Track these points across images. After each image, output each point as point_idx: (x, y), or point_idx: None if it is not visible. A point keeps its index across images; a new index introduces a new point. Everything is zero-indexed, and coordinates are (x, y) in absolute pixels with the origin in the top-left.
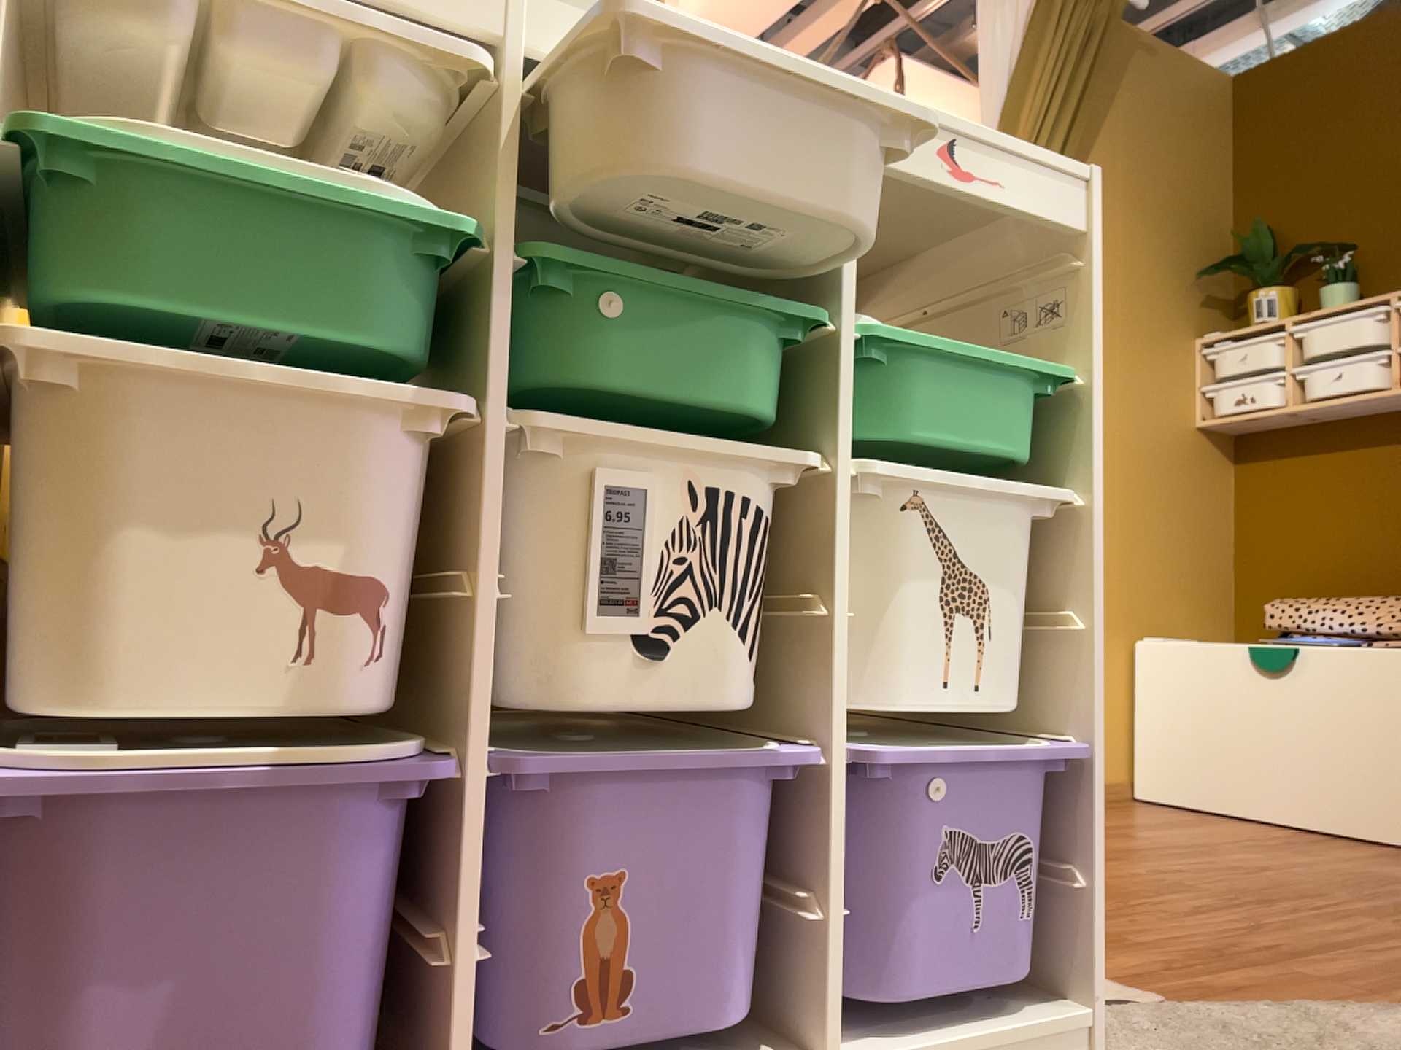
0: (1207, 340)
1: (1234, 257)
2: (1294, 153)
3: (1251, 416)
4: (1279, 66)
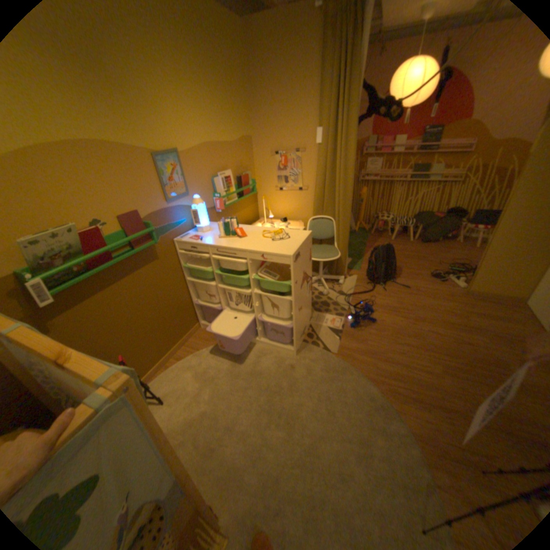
0: None
1: None
2: None
3: None
4: None
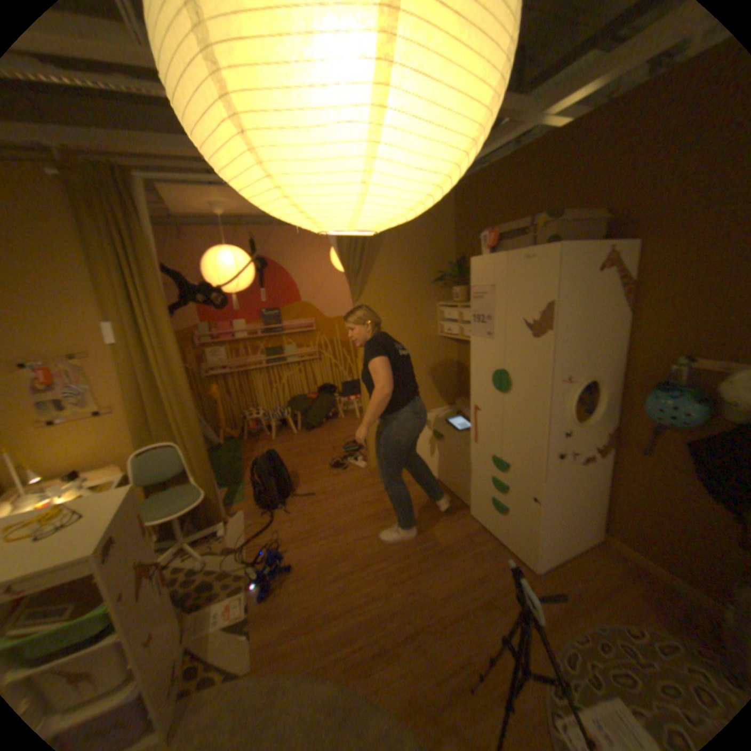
0: (442, 304)
1: (452, 269)
2: (474, 222)
3: (453, 337)
4: (470, 177)
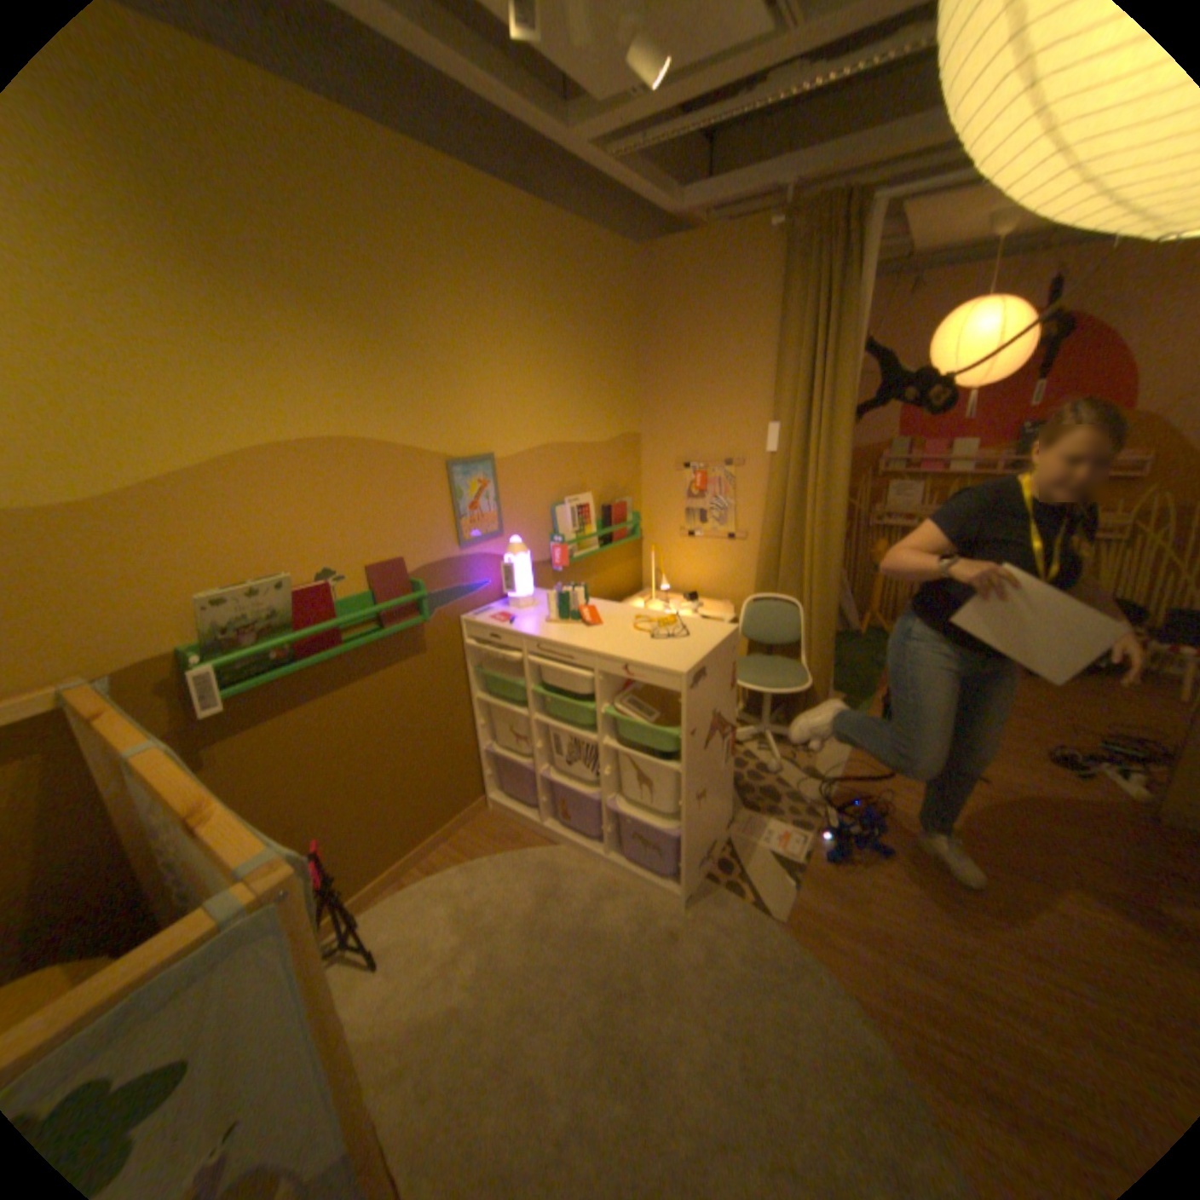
0: None
1: None
2: None
3: None
4: None
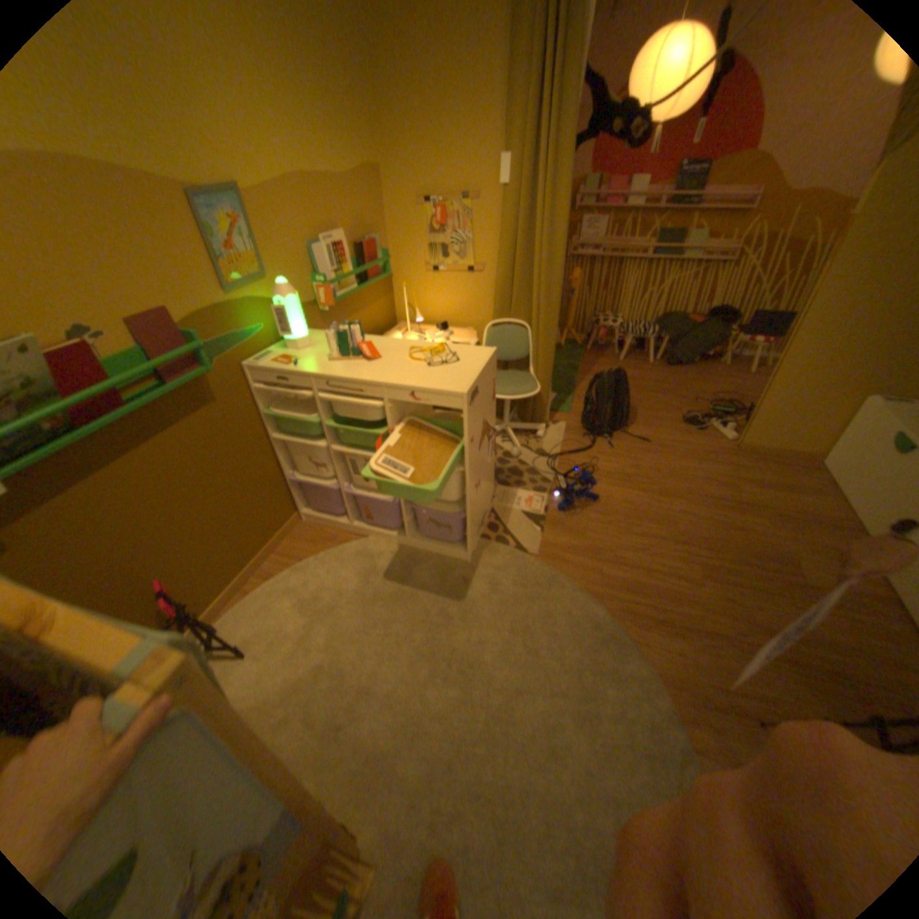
0: None
1: None
2: None
3: None
4: None
